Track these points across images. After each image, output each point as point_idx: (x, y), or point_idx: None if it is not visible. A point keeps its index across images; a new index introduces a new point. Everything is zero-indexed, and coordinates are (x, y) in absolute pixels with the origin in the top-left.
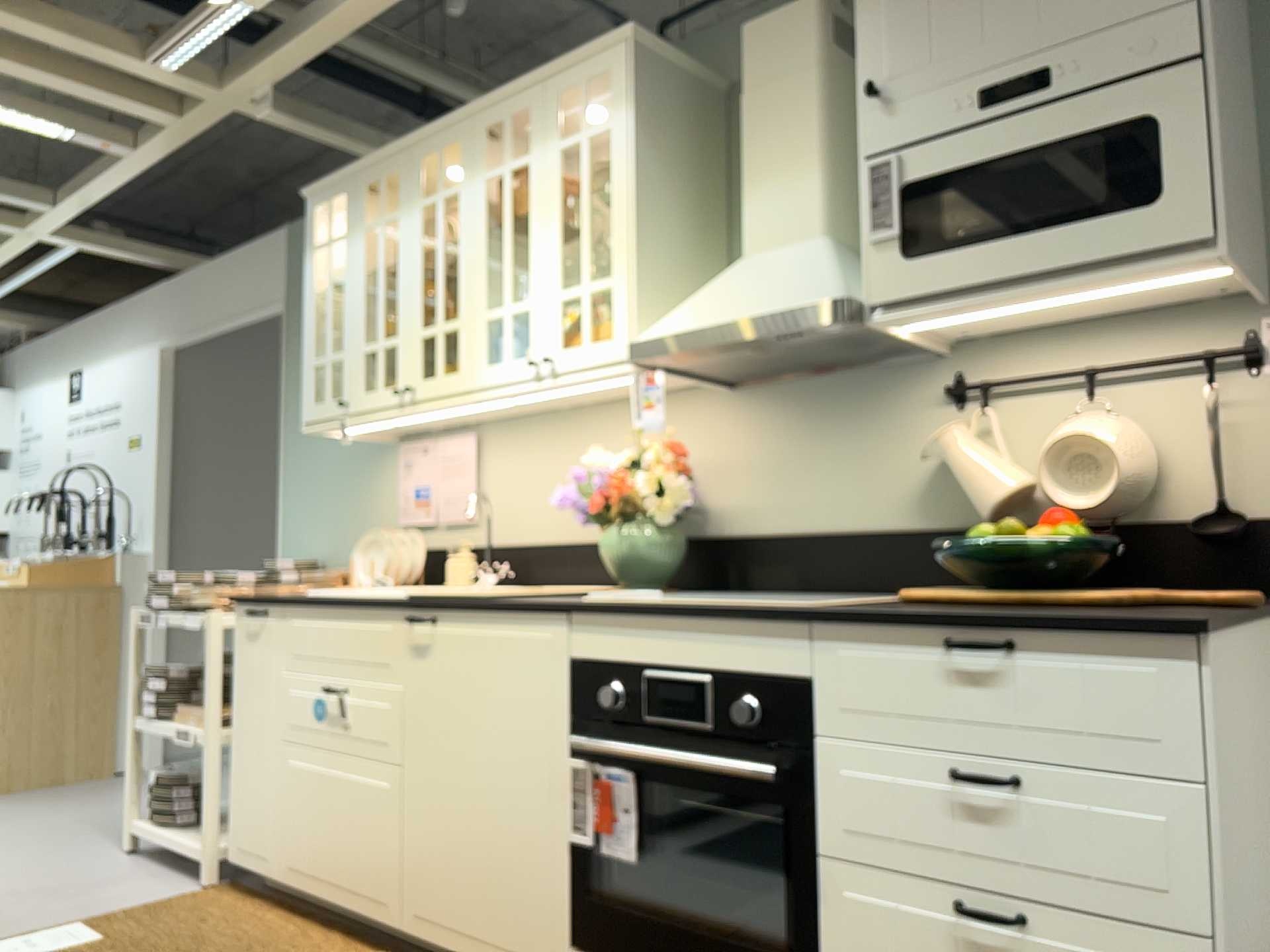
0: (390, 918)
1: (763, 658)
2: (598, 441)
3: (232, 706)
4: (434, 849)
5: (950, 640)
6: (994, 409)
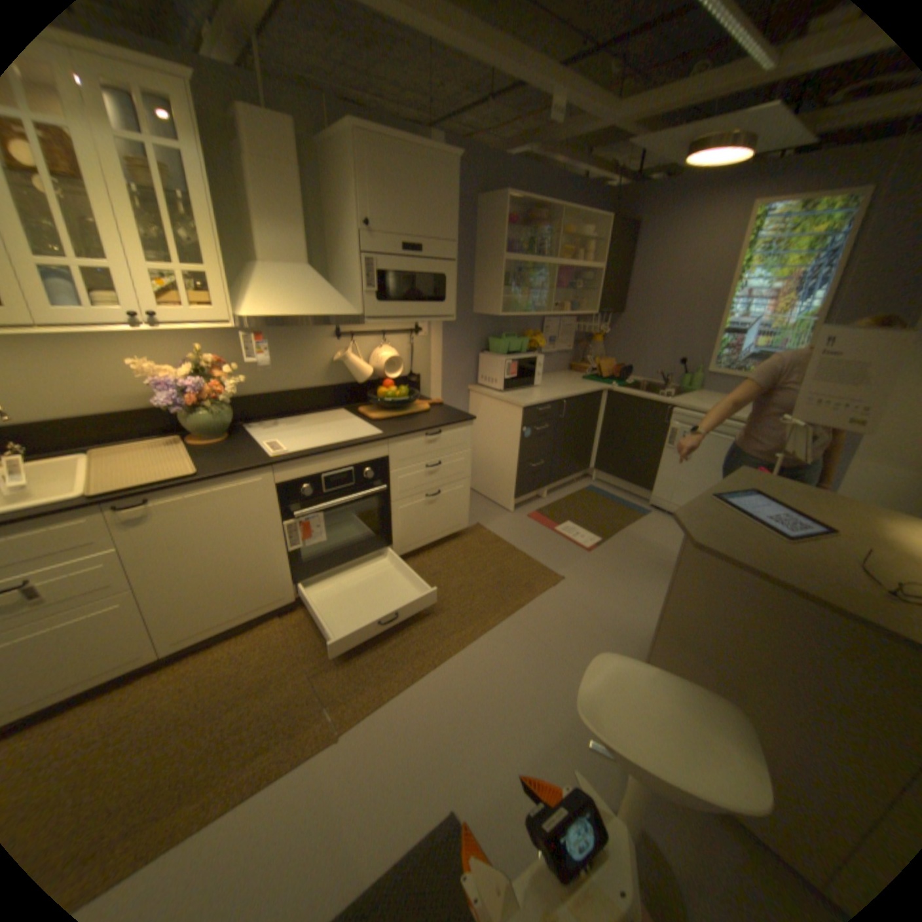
0: (147, 659)
1: (372, 455)
2: (96, 346)
3: None
4: (184, 606)
5: (426, 434)
6: (353, 342)
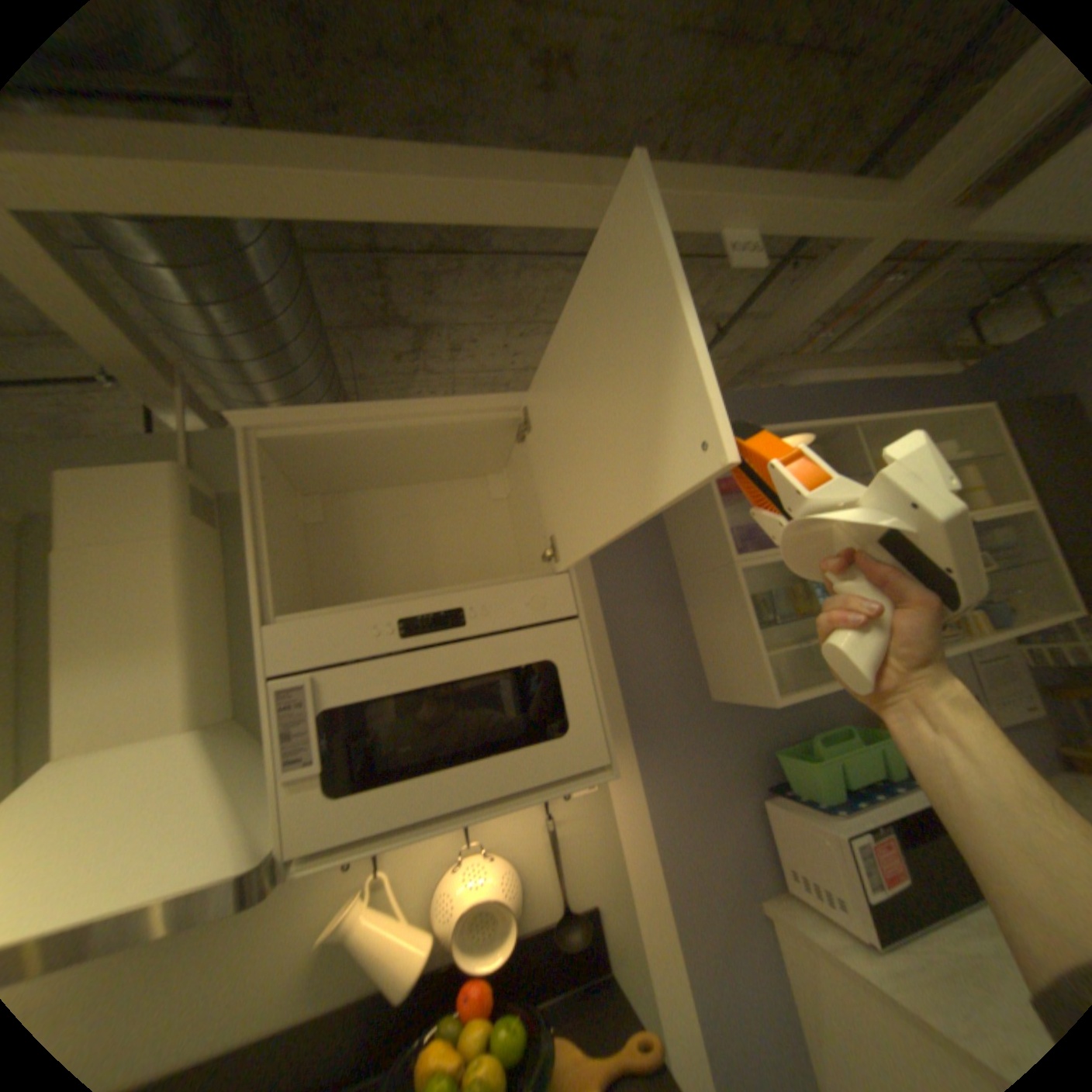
0: None
1: None
2: None
3: None
4: None
5: None
6: (379, 868)
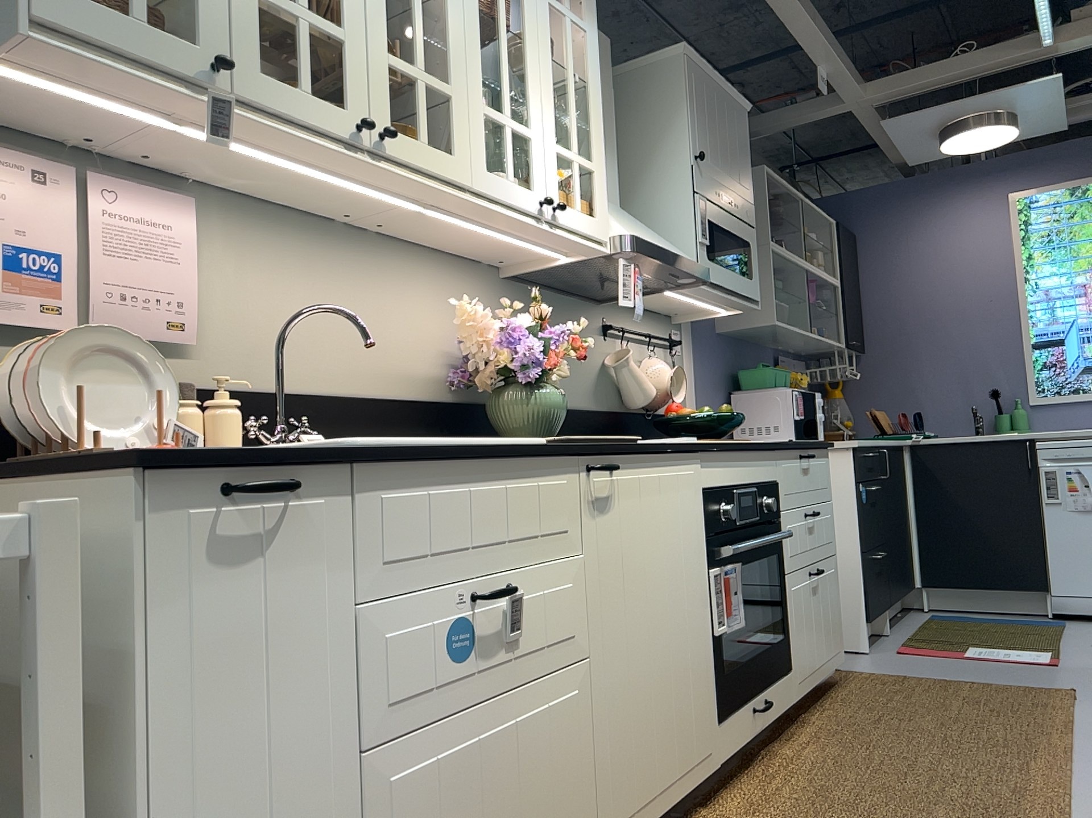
0: None
1: (767, 472)
2: (387, 283)
3: (136, 770)
4: (629, 726)
5: (801, 455)
6: (624, 344)
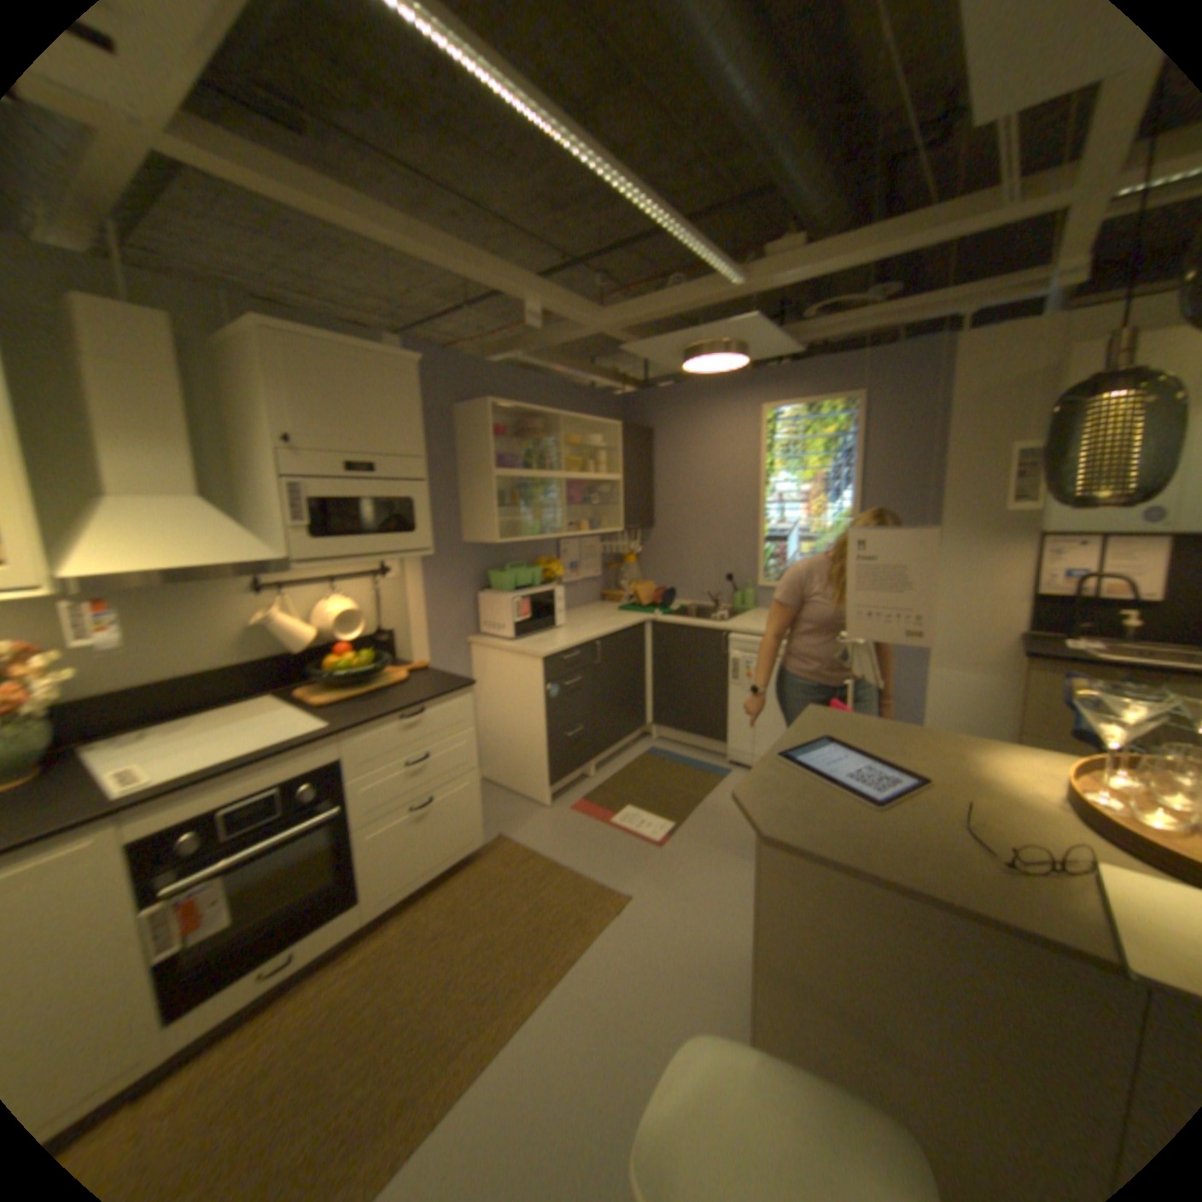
0: None
1: (307, 765)
2: None
3: None
4: None
5: (399, 718)
6: (280, 597)
